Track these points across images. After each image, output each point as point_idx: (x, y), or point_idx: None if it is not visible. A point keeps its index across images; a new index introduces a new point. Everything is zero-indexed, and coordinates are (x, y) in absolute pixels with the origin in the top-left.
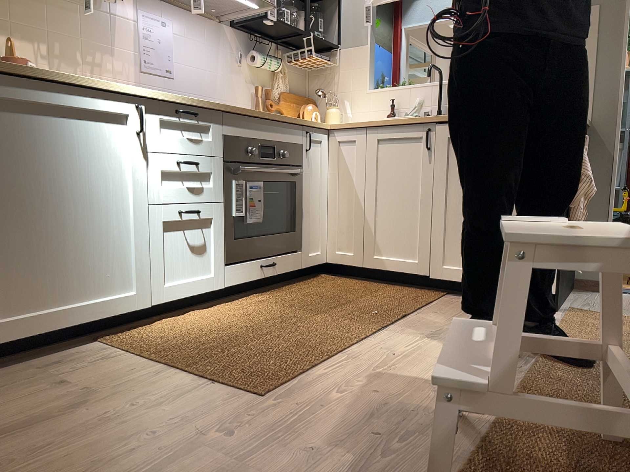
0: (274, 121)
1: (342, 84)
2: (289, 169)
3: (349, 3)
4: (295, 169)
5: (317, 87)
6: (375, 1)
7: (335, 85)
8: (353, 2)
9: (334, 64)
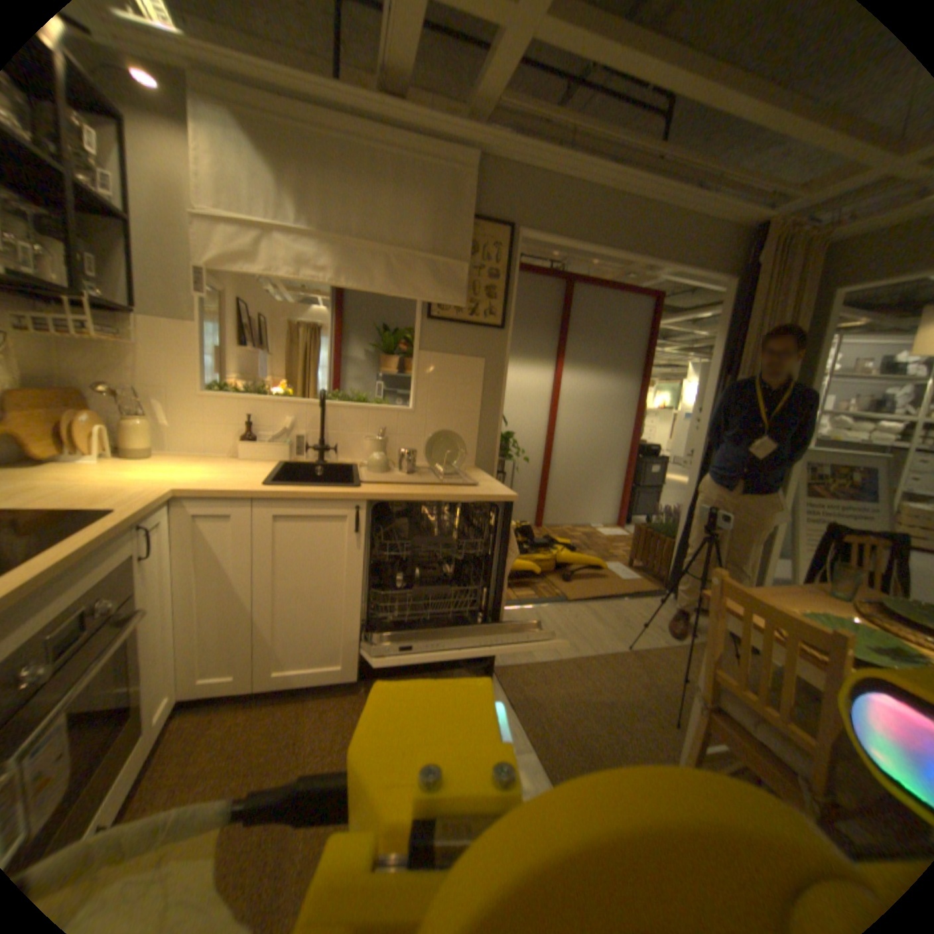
0: (77, 561)
1: (142, 370)
2: (121, 634)
3: (152, 238)
4: (130, 623)
5: (82, 365)
6: (203, 251)
7: (127, 369)
8: (160, 240)
9: (122, 333)
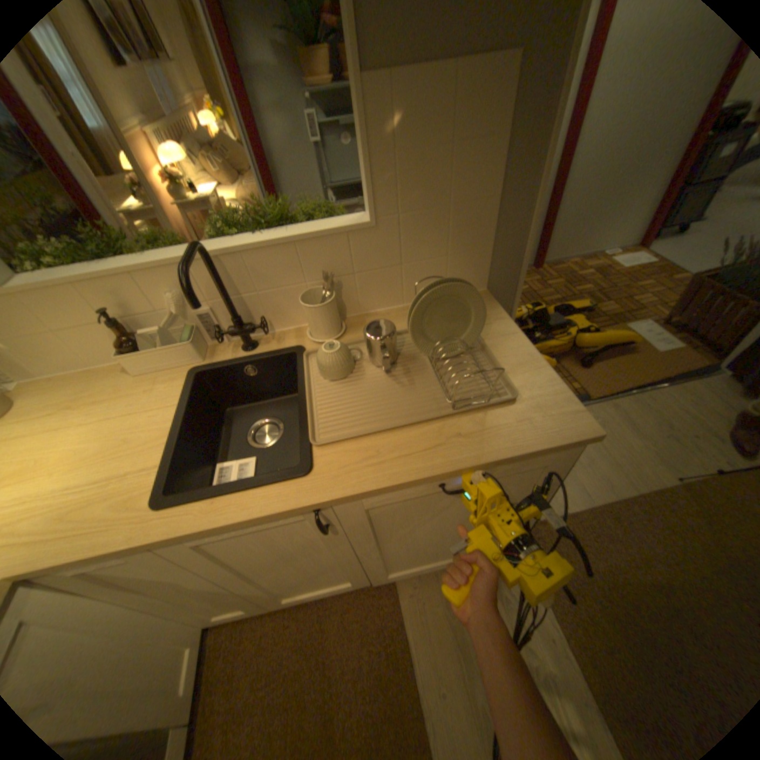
0: None
1: None
2: None
3: None
4: None
5: None
6: None
7: None
8: None
9: None
